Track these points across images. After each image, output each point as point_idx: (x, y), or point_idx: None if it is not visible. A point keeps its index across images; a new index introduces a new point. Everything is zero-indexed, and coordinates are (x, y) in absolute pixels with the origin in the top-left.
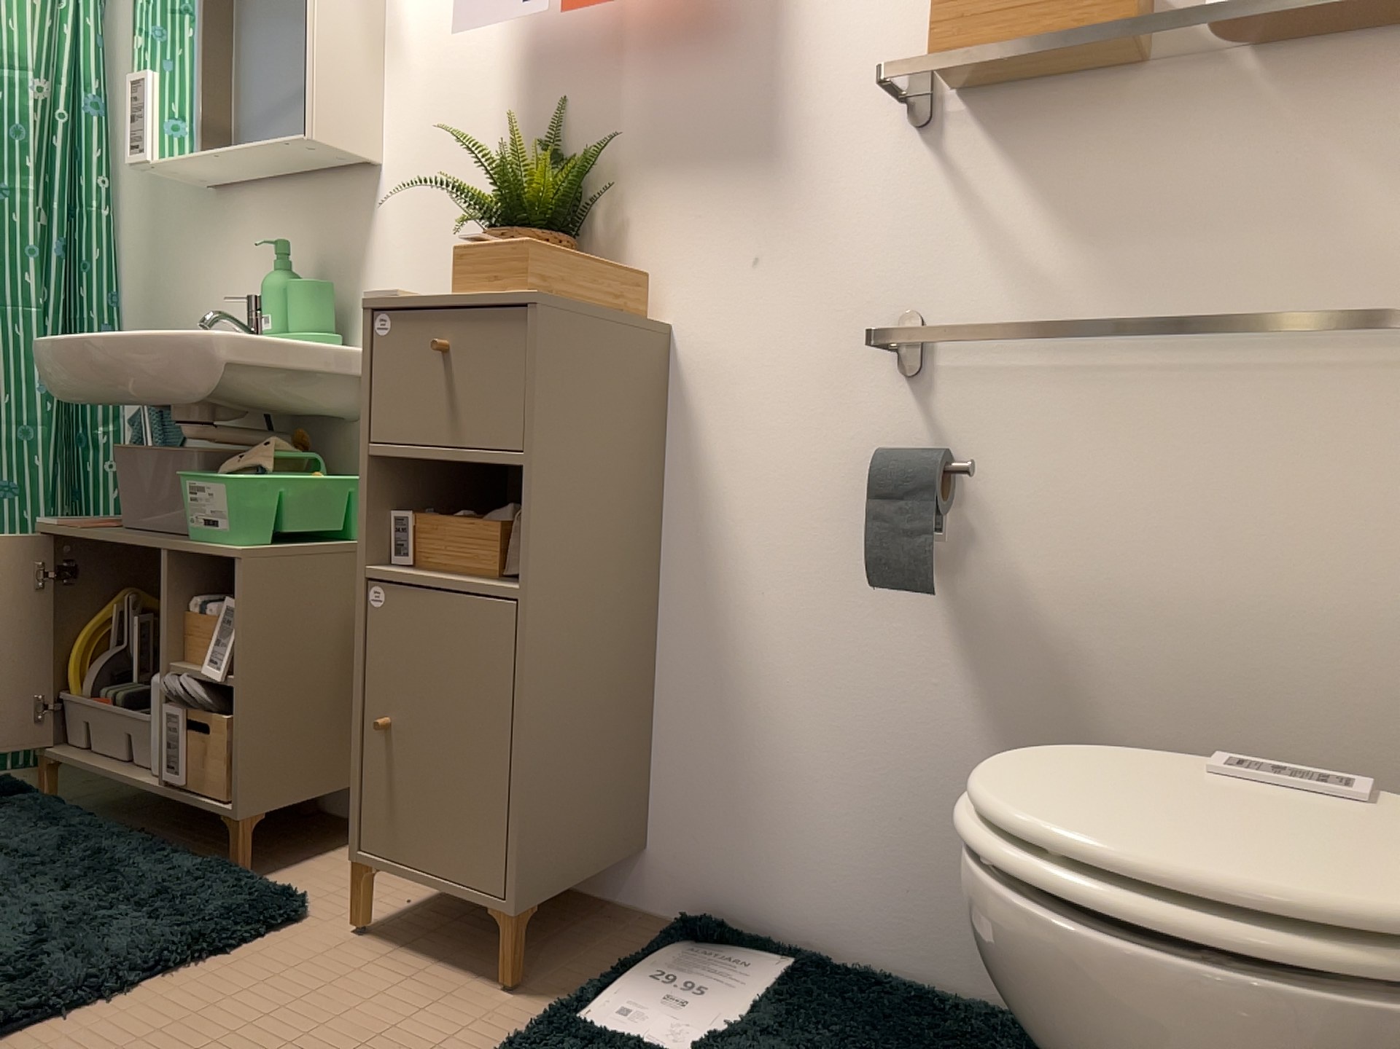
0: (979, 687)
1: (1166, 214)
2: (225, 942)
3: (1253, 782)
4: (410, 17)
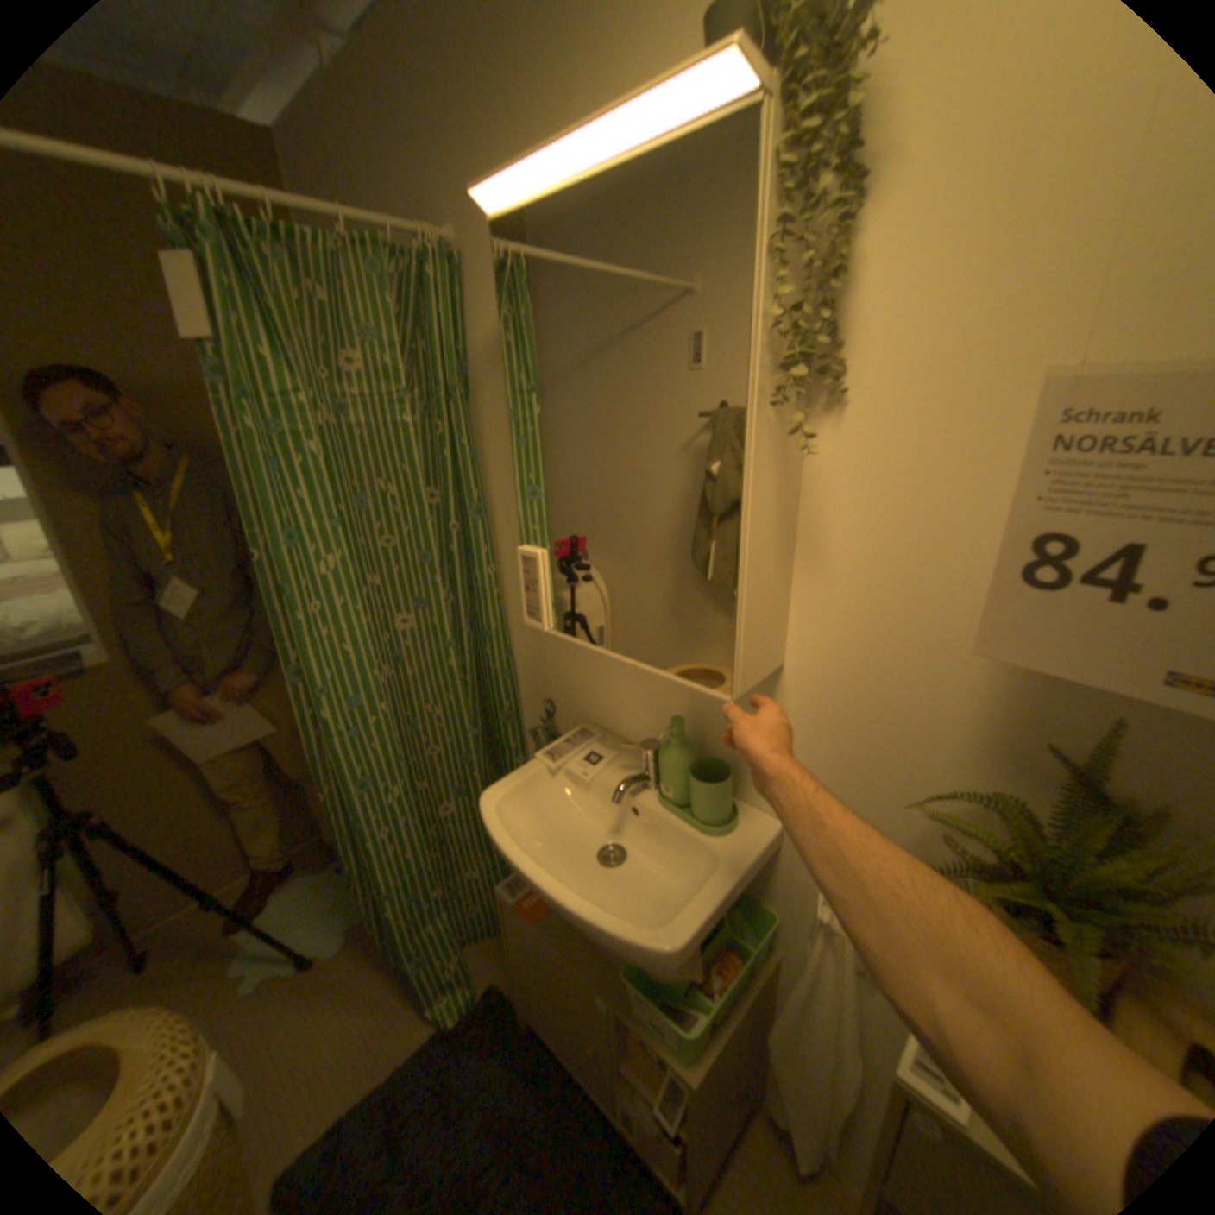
0: None
1: None
2: None
3: None
4: (835, 520)
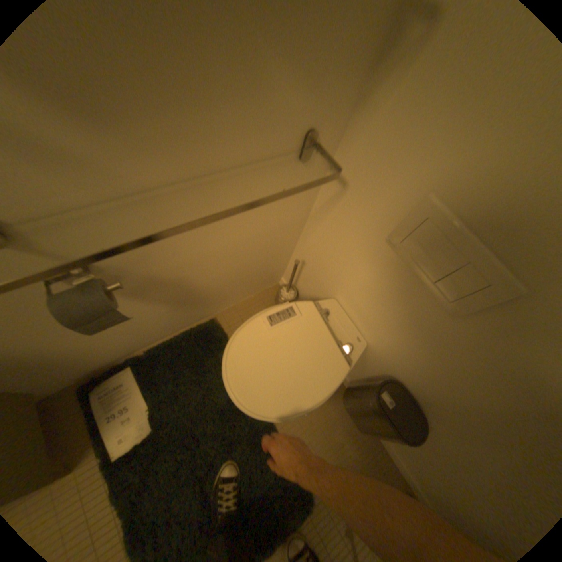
0: (145, 299)
1: (156, 84)
2: None
3: (277, 325)
4: None
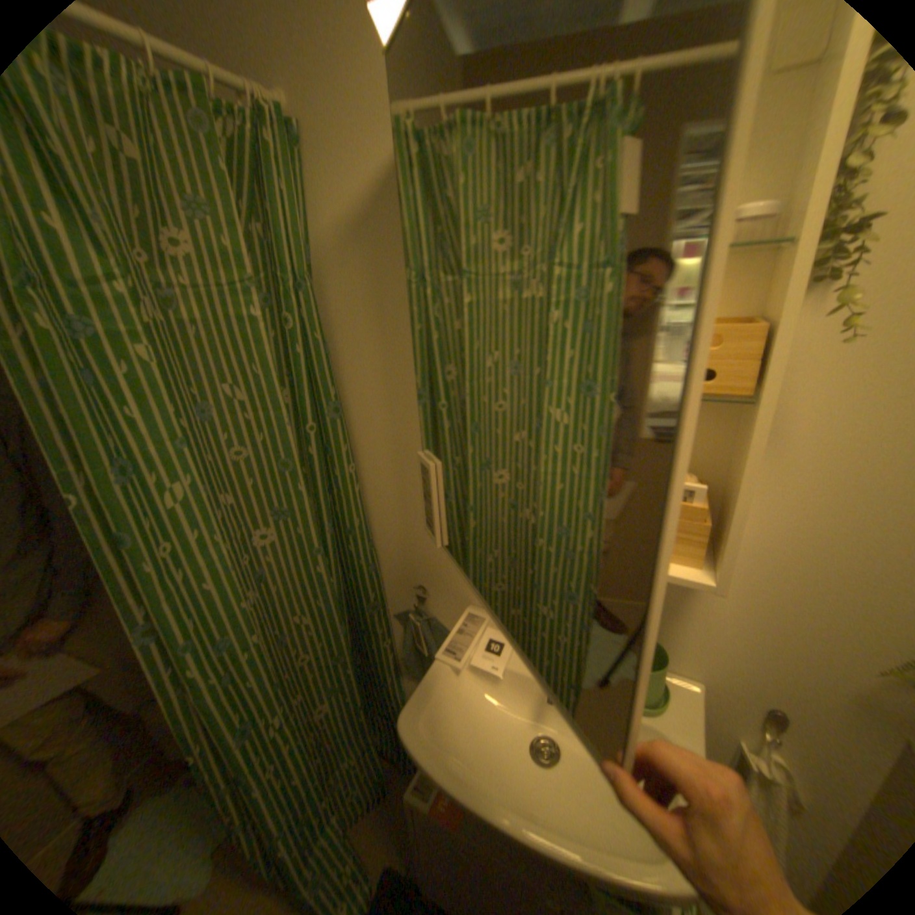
0: None
1: None
2: None
3: None
4: (803, 402)
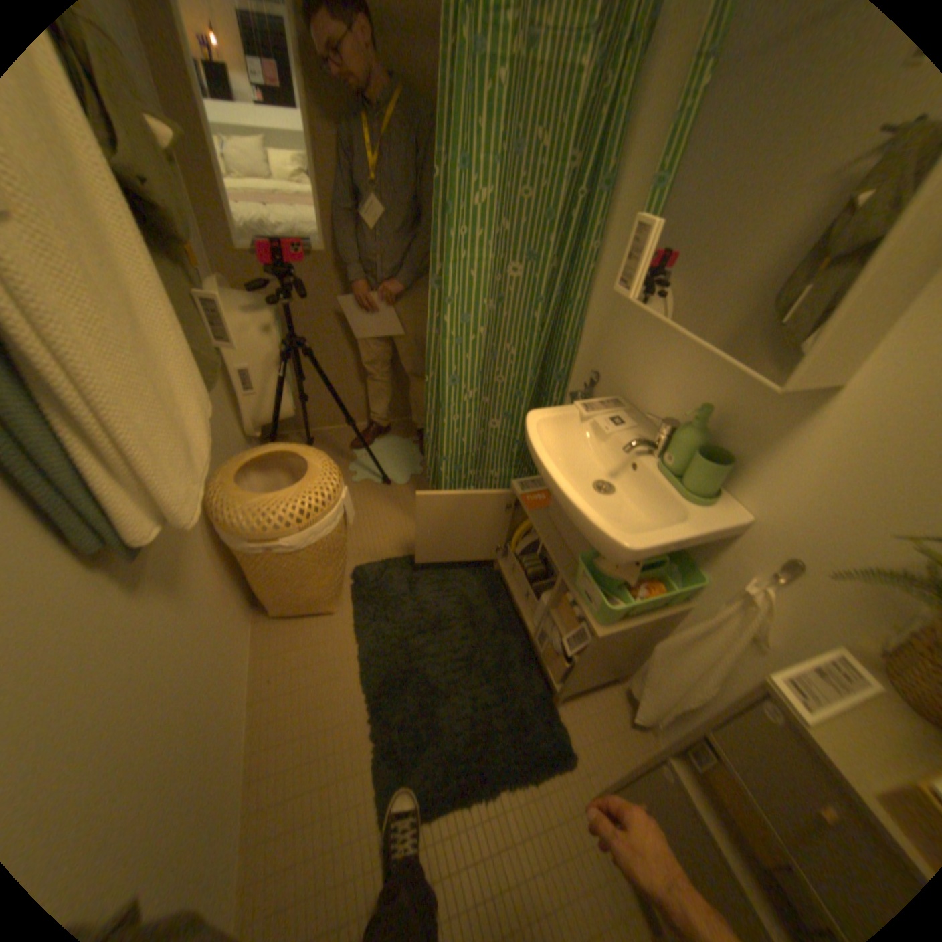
0: None
1: None
2: (540, 786)
3: None
4: None
